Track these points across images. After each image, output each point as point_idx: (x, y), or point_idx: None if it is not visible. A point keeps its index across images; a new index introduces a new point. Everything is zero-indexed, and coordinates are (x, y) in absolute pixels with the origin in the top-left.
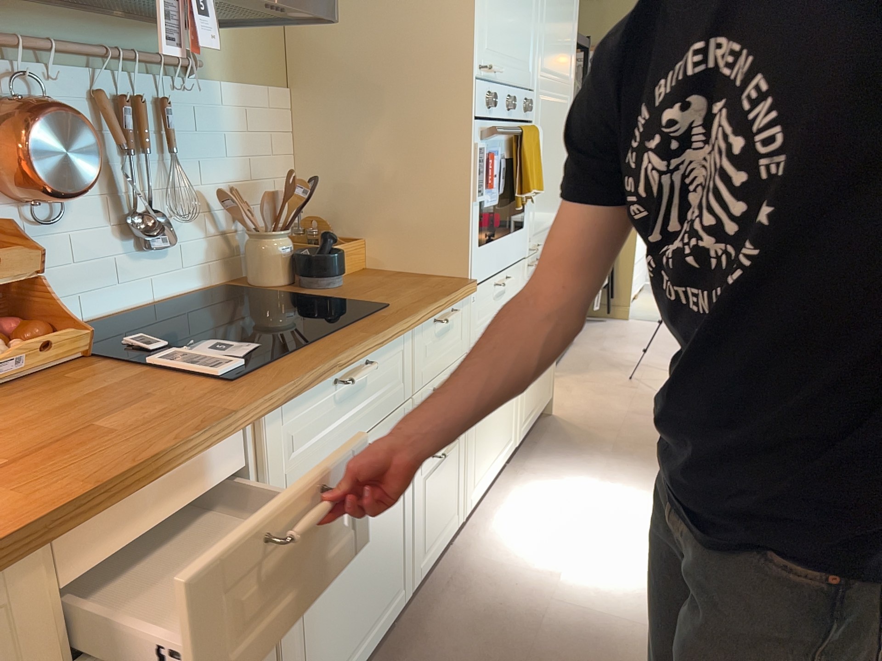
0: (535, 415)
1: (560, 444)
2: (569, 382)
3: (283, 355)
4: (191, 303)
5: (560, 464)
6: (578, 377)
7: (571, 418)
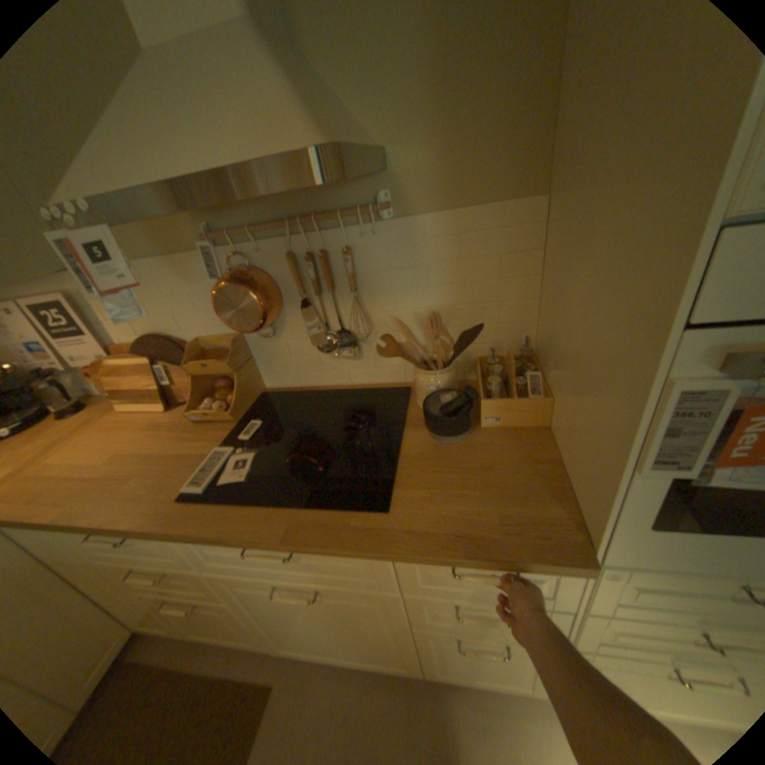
0: None
1: None
2: None
3: (227, 504)
4: (380, 391)
5: None
6: None
7: None
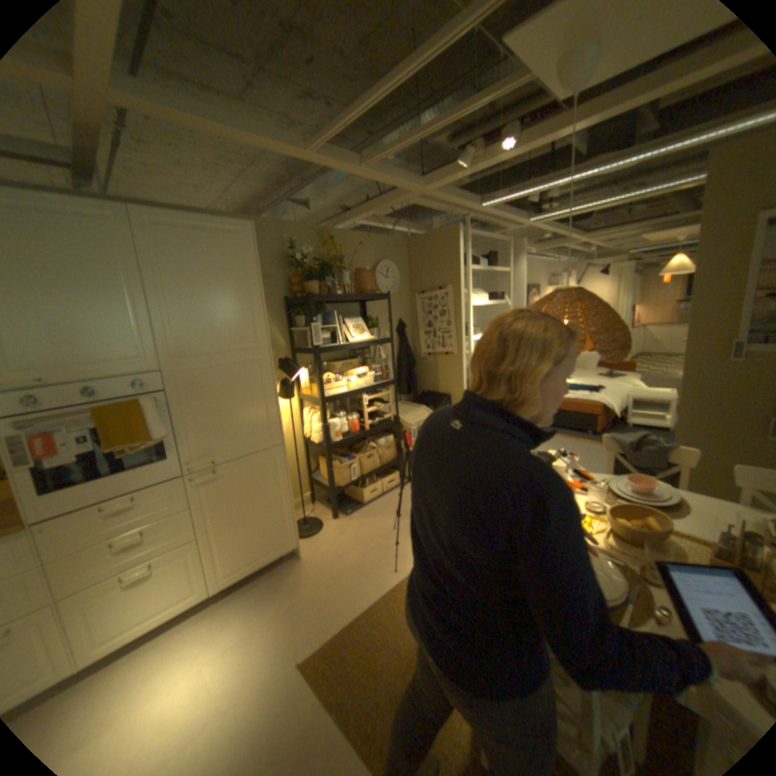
0: (251, 569)
1: (266, 592)
2: (350, 527)
3: None
4: None
5: (238, 616)
6: (362, 522)
7: (305, 565)
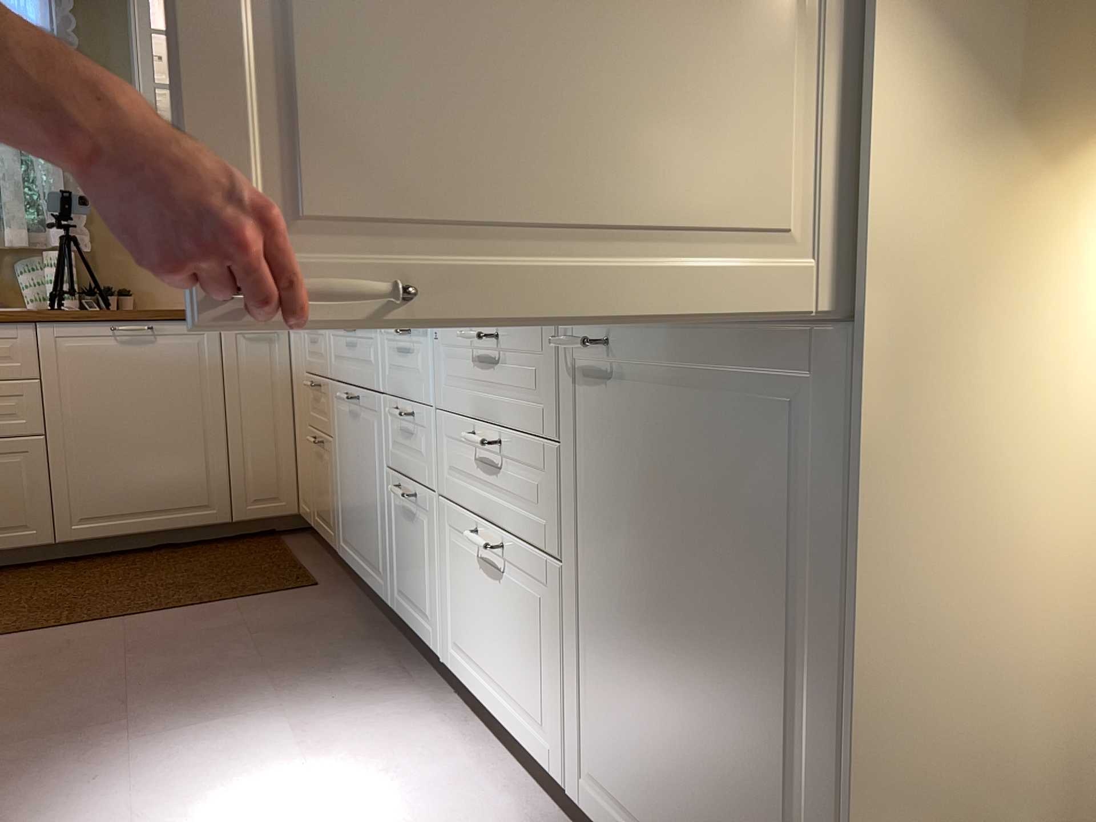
0: None
1: None
2: None
3: None
4: None
5: None
6: None
7: None
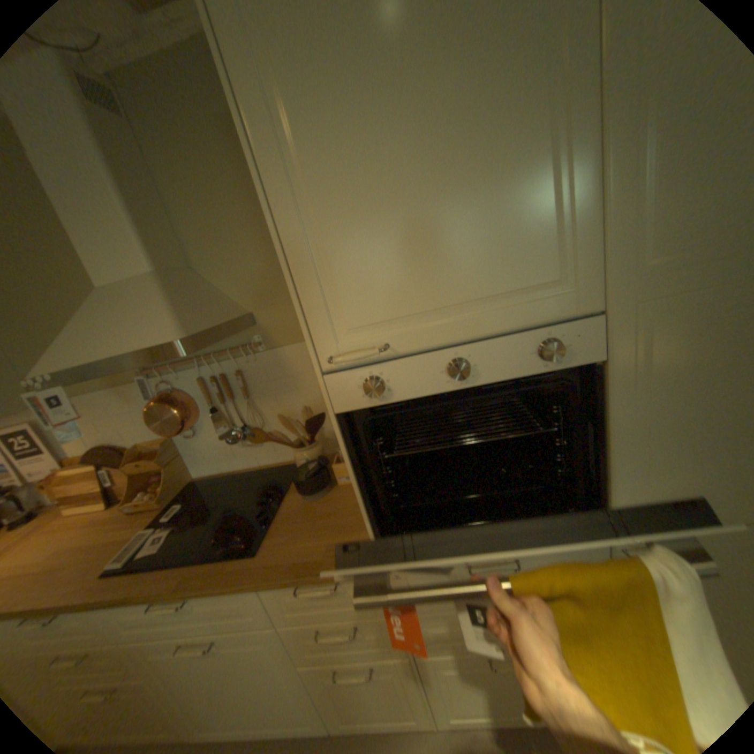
0: None
1: None
2: None
3: (139, 572)
4: (280, 469)
5: None
6: None
7: None
